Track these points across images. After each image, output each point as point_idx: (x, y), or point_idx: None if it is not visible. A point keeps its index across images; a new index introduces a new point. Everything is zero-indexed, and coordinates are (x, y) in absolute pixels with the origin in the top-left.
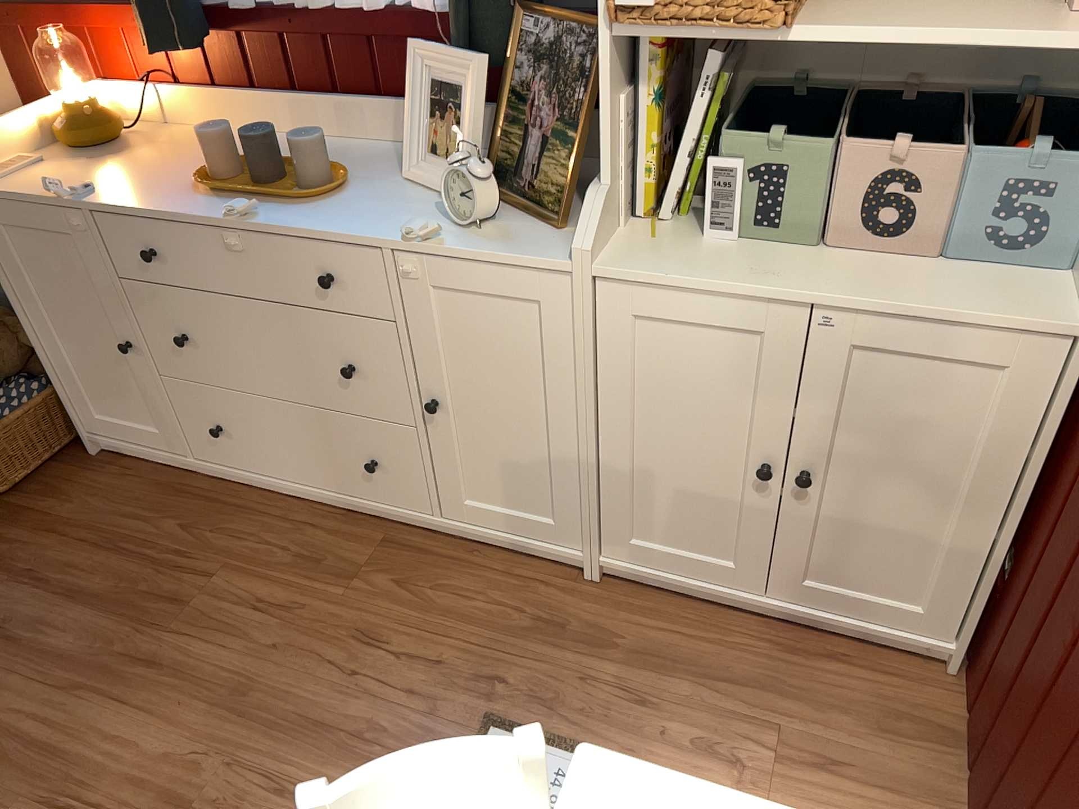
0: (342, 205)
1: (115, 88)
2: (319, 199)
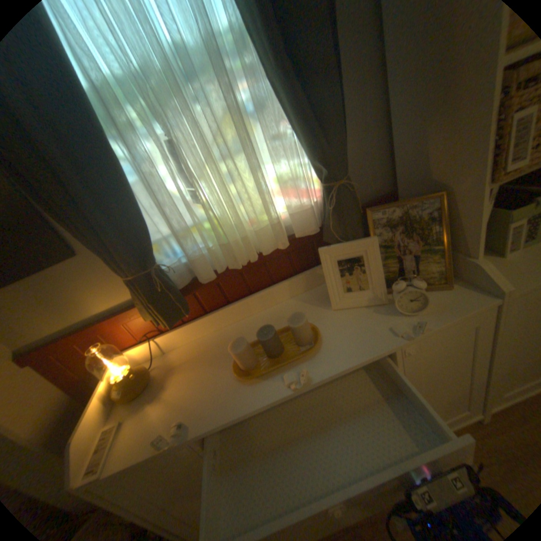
0: (326, 339)
1: (126, 354)
2: (319, 344)
